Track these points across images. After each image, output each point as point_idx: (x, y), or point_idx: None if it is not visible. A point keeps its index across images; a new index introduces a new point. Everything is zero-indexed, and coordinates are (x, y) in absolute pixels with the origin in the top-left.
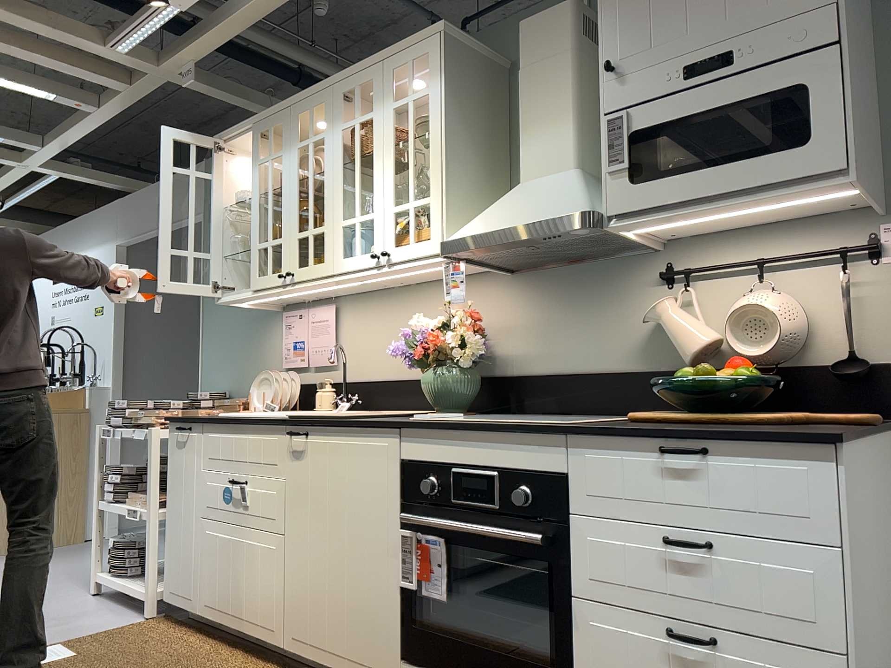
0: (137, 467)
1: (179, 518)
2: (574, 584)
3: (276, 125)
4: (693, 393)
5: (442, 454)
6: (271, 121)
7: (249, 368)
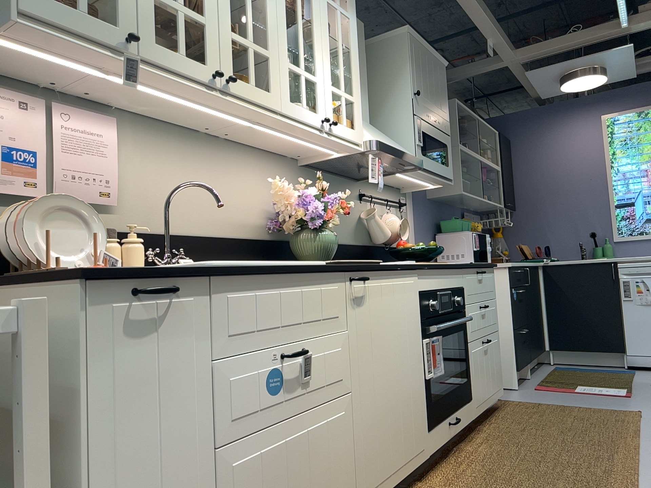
0: None
1: None
2: (468, 337)
3: None
4: (426, 254)
5: (434, 284)
6: None
7: None
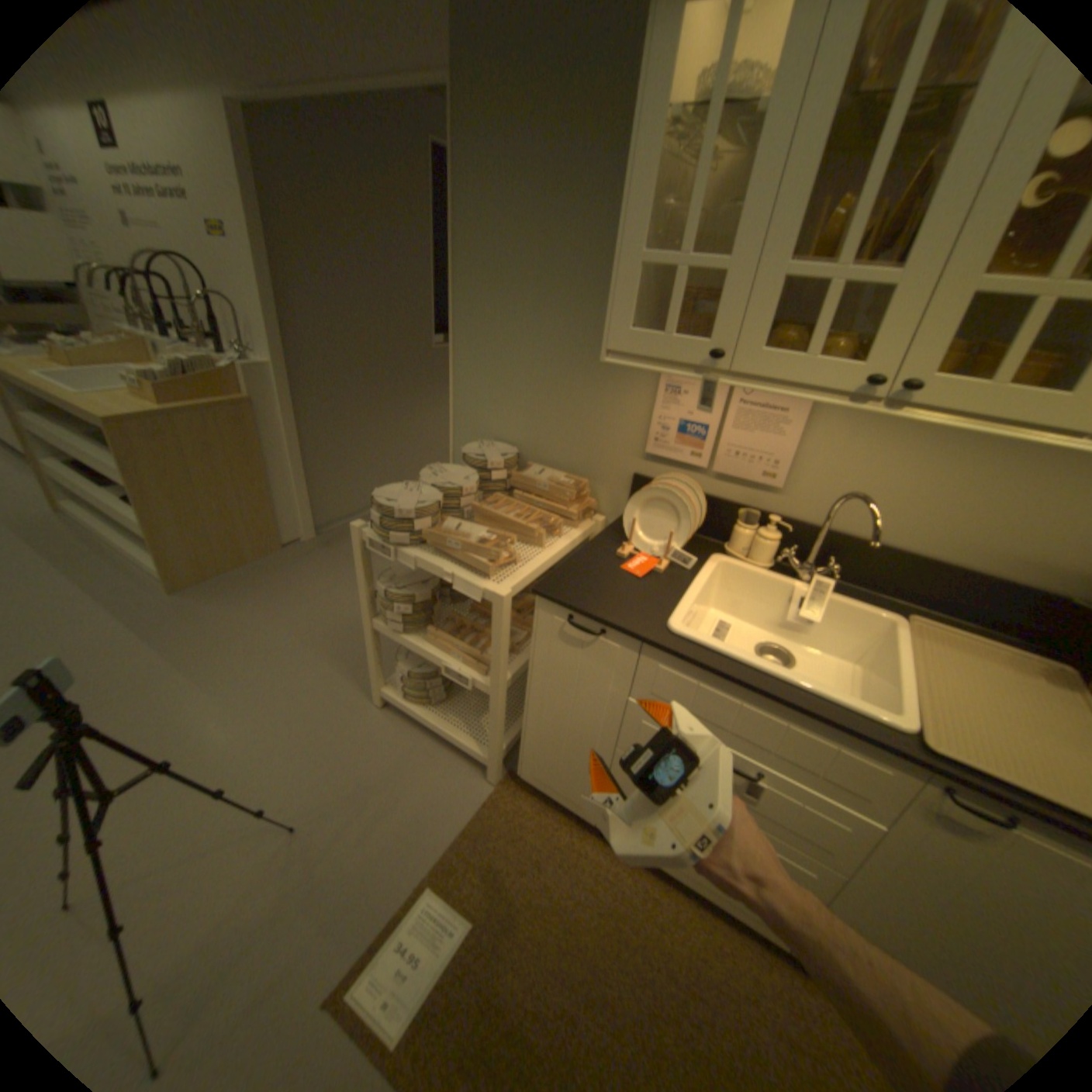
0: (421, 581)
1: (561, 723)
2: None
3: None
4: None
5: None
6: None
7: (559, 423)
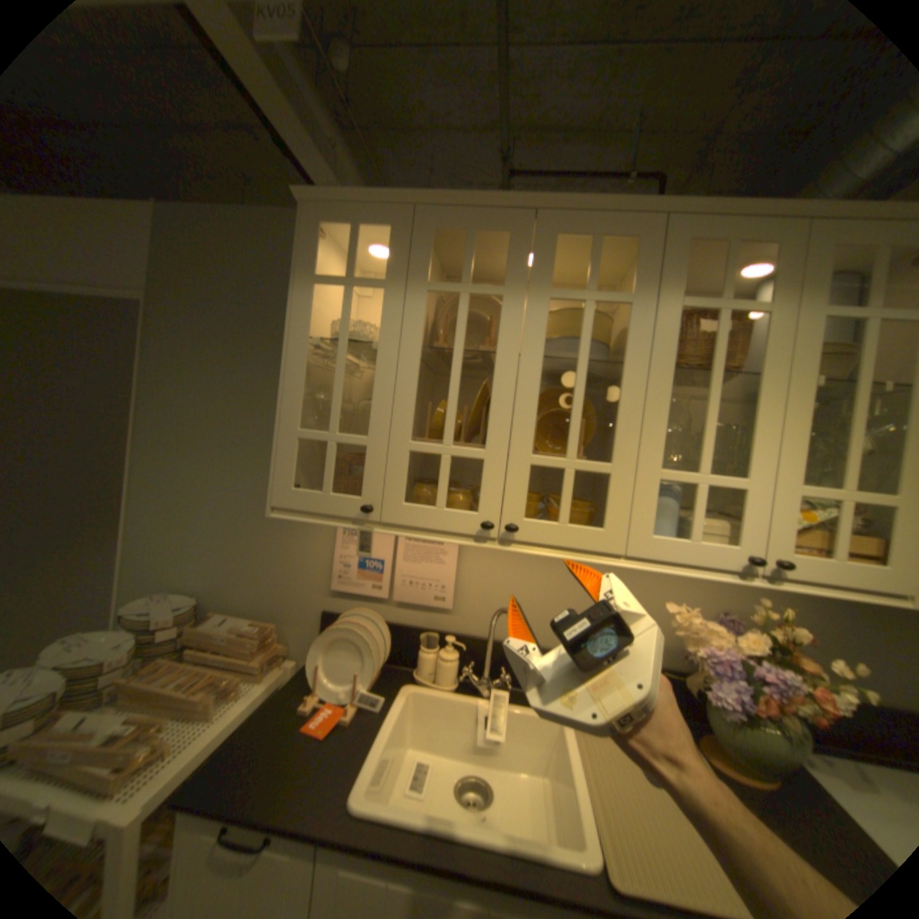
0: None
1: None
2: None
3: (488, 227)
4: None
5: None
6: (475, 214)
7: (245, 567)
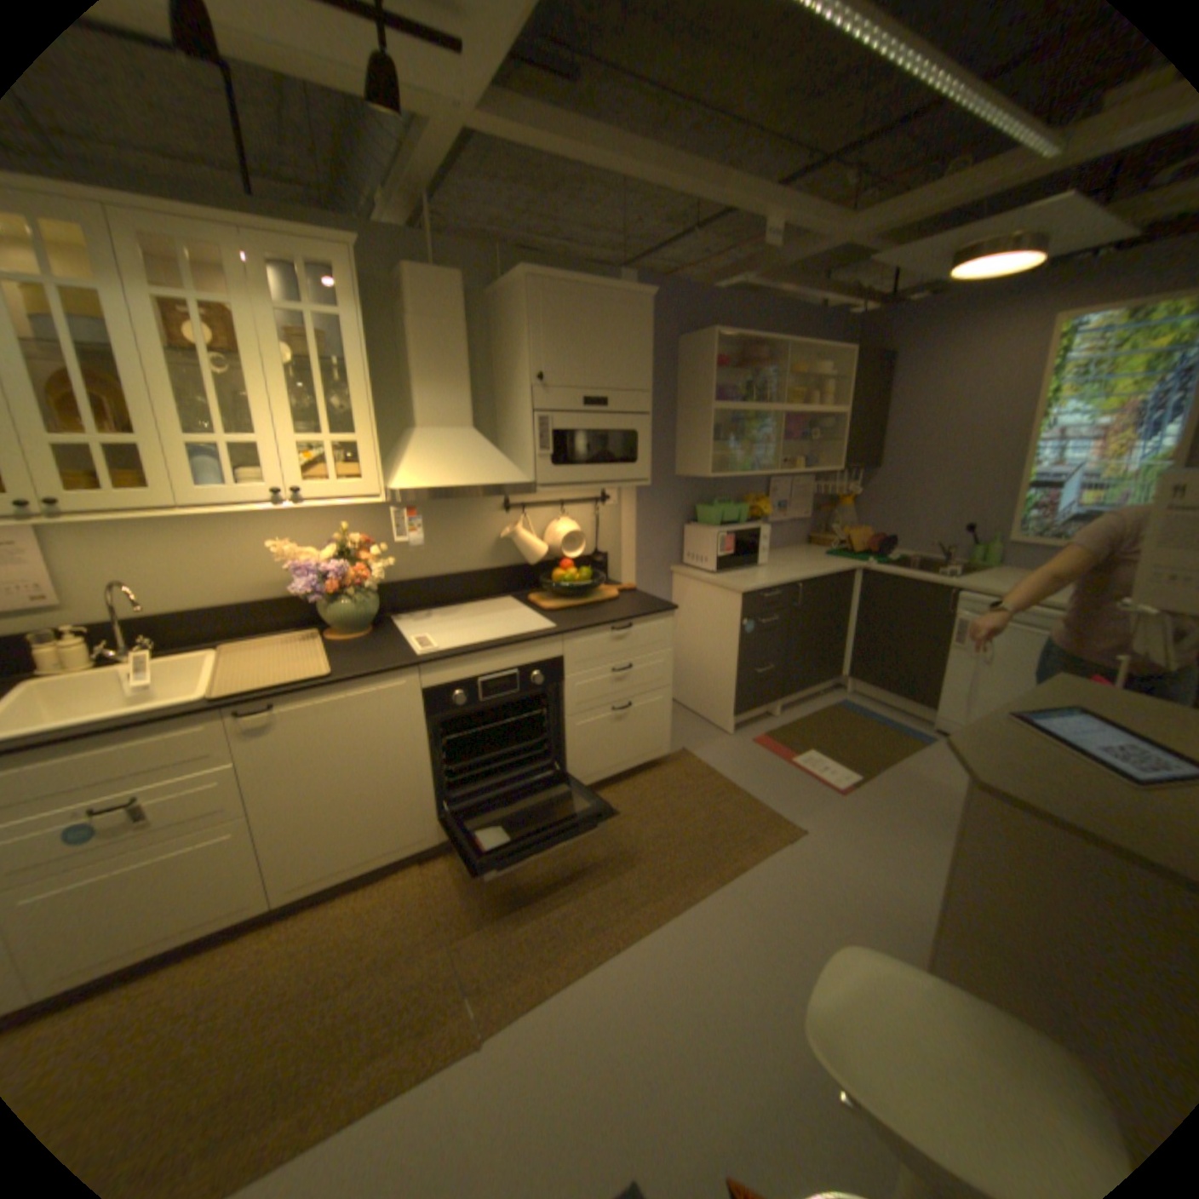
0: None
1: None
2: (566, 711)
3: None
4: (573, 588)
5: (468, 672)
6: None
7: None
